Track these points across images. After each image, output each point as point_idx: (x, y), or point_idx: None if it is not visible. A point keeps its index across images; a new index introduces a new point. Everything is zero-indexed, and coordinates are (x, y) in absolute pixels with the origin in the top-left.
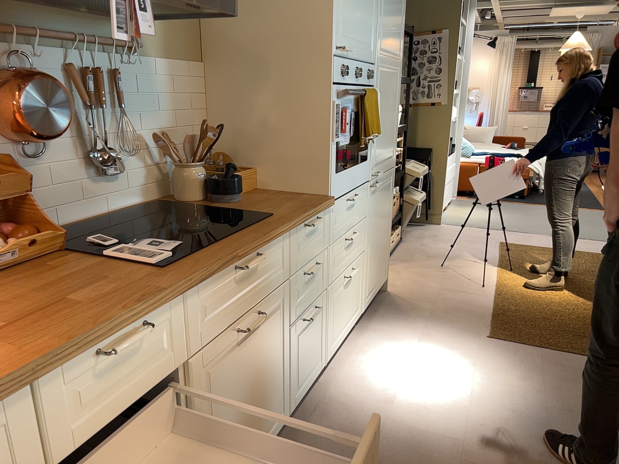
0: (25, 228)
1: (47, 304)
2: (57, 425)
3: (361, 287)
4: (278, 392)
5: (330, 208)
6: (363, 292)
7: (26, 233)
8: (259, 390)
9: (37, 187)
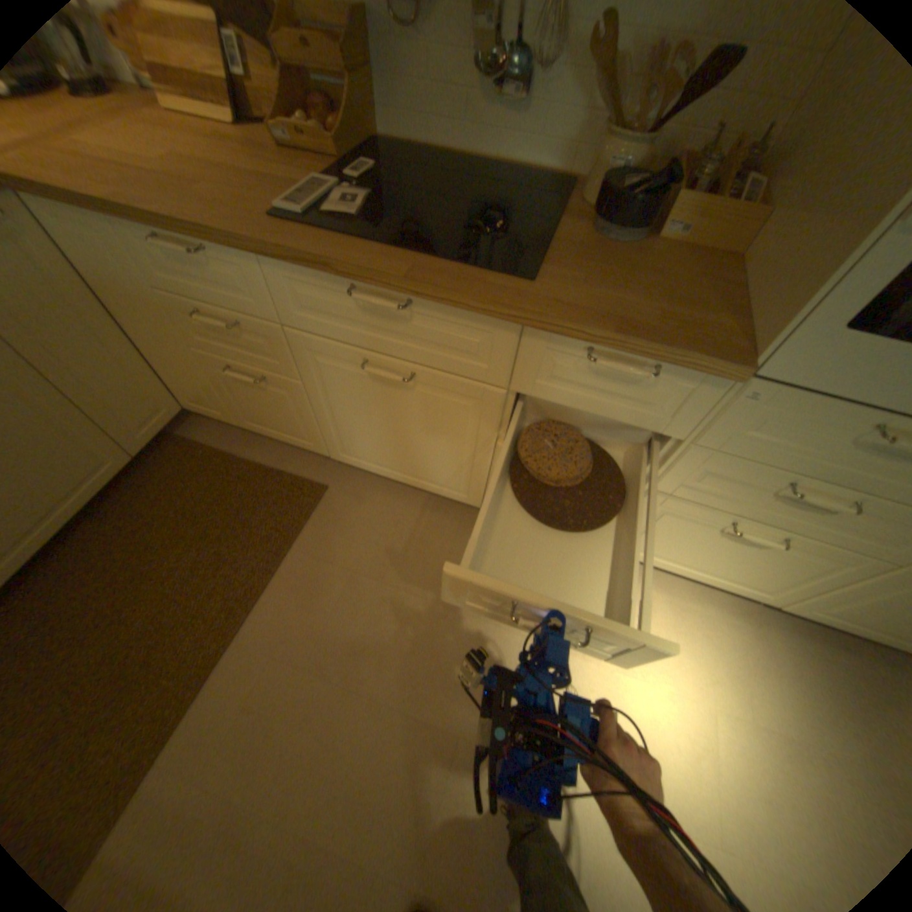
0: (329, 116)
1: (186, 178)
2: (139, 263)
3: (813, 589)
4: (456, 474)
5: (746, 386)
6: (816, 599)
7: (327, 121)
8: (414, 443)
9: (403, 73)
